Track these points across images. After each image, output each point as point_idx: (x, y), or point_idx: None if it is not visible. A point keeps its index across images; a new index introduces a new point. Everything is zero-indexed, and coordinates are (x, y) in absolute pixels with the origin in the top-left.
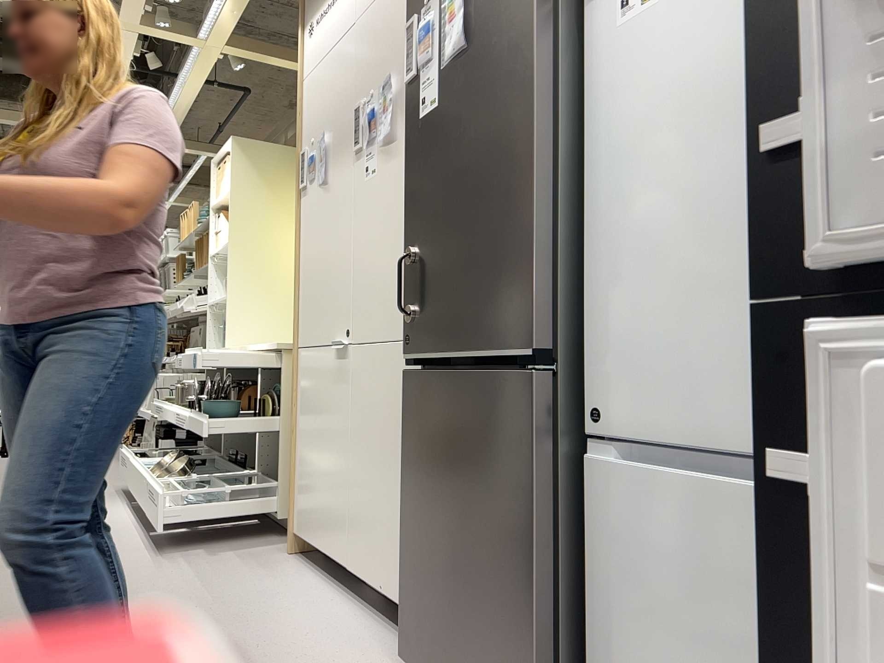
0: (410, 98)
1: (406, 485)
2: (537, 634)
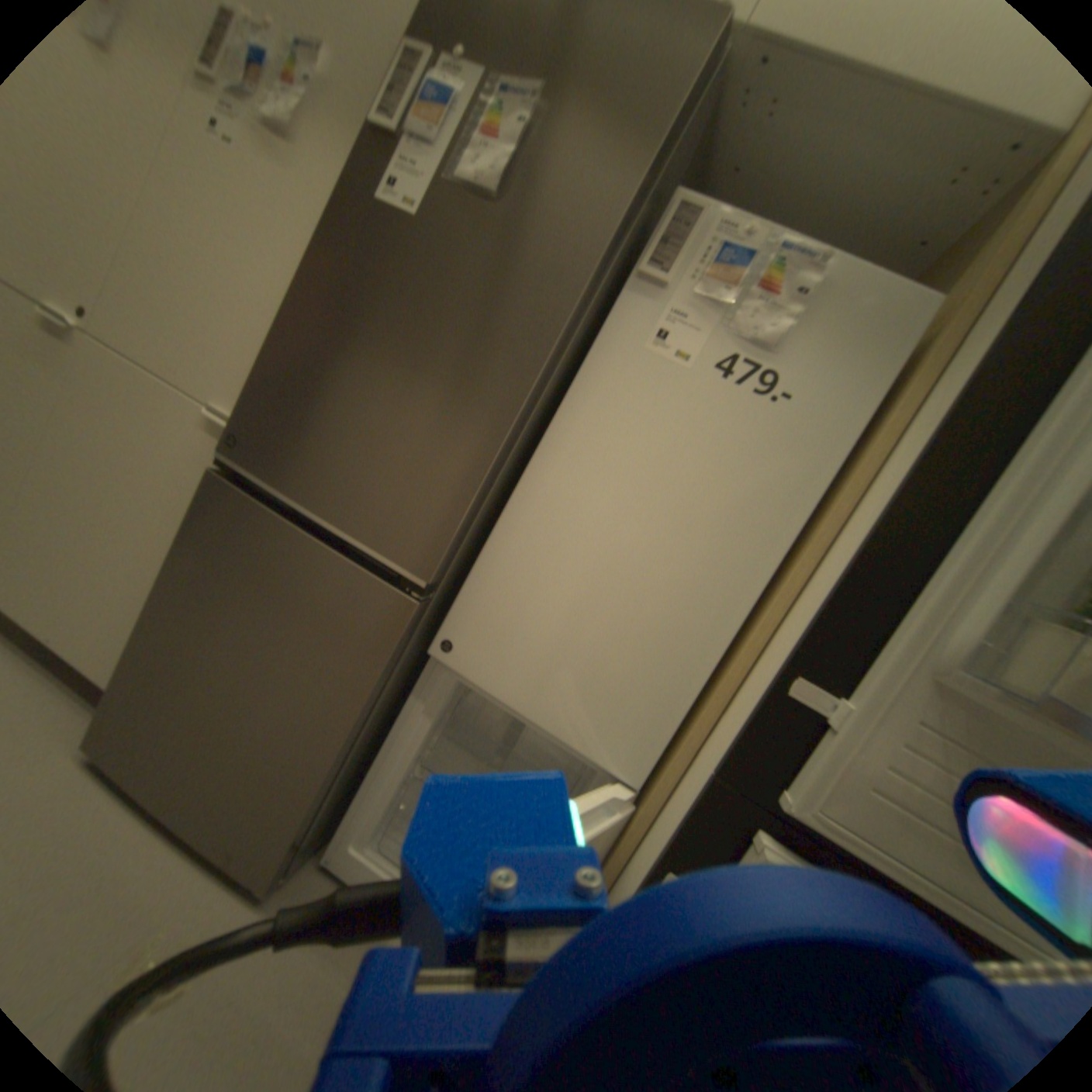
0: (368, 149)
1: (163, 590)
2: (310, 798)
